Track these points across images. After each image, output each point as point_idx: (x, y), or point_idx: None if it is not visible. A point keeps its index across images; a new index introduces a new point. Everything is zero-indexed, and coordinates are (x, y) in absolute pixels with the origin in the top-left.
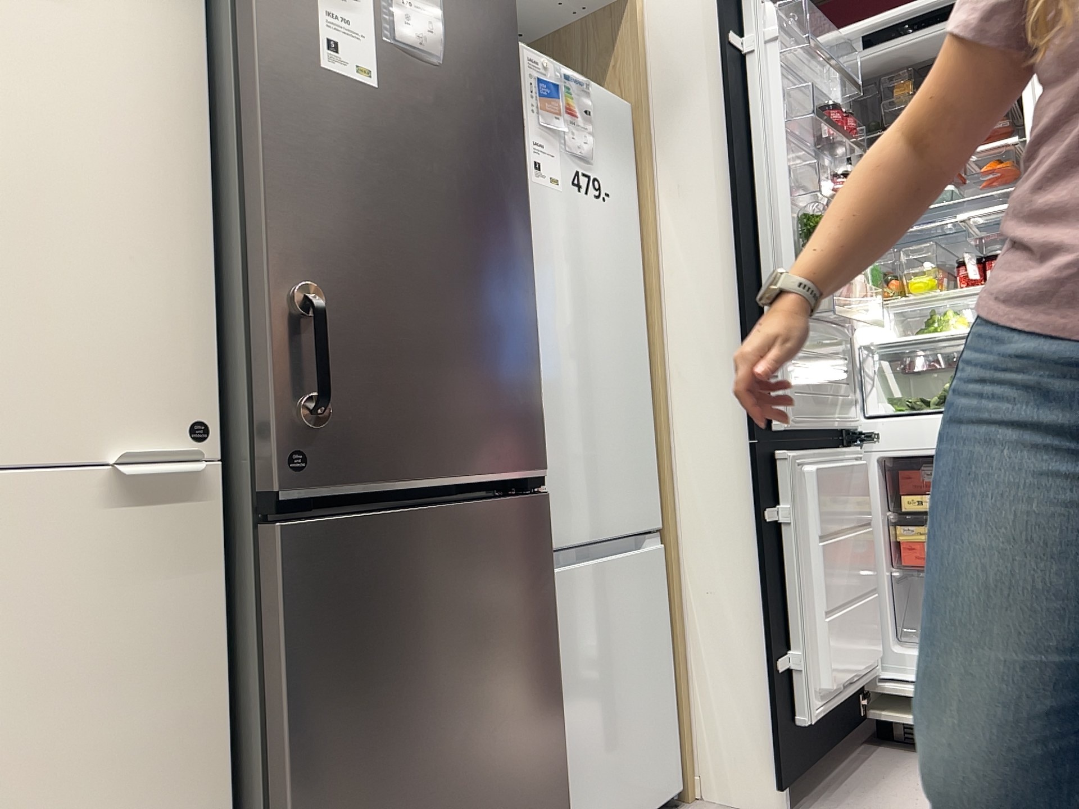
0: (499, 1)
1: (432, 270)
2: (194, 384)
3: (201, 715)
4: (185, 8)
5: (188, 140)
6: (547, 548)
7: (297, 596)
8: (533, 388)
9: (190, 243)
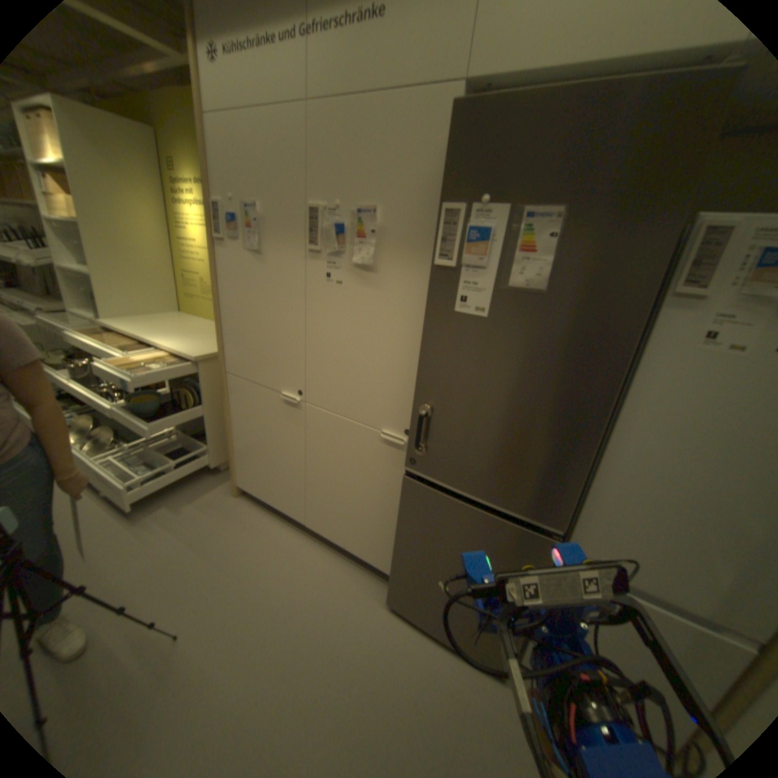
0: (652, 217)
1: (500, 411)
2: (409, 417)
3: (396, 503)
4: (429, 277)
5: (421, 333)
6: (546, 562)
7: (406, 497)
8: (568, 490)
9: (415, 371)
